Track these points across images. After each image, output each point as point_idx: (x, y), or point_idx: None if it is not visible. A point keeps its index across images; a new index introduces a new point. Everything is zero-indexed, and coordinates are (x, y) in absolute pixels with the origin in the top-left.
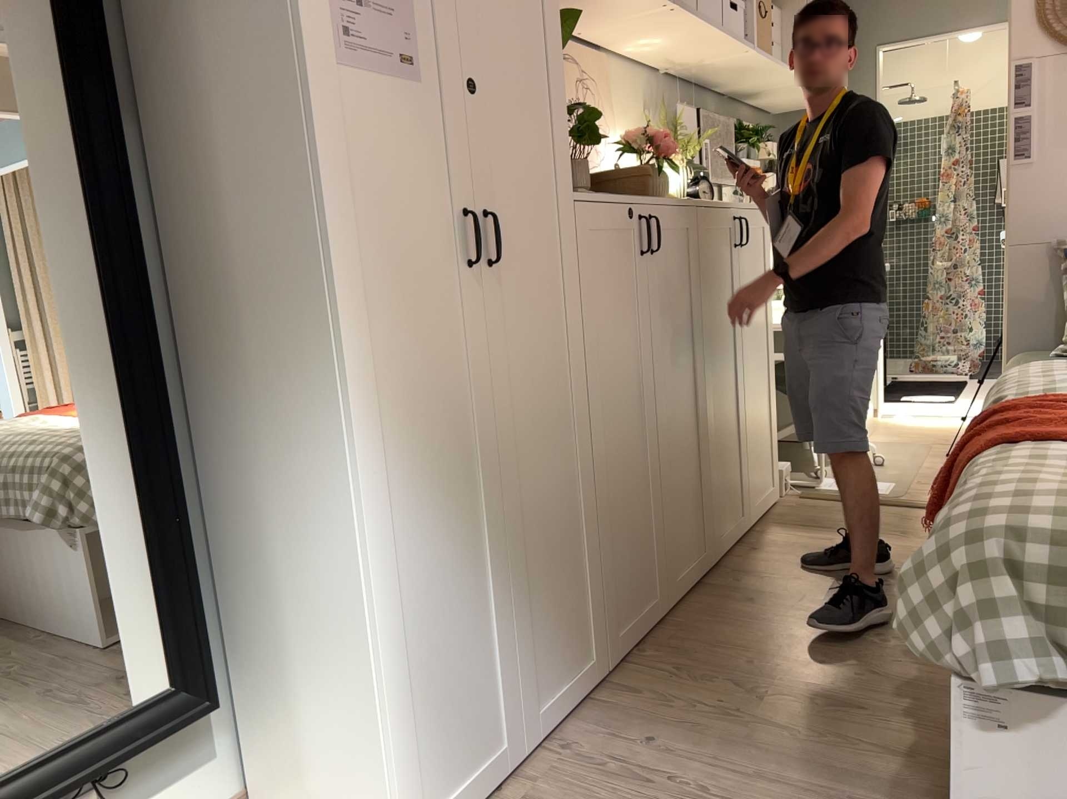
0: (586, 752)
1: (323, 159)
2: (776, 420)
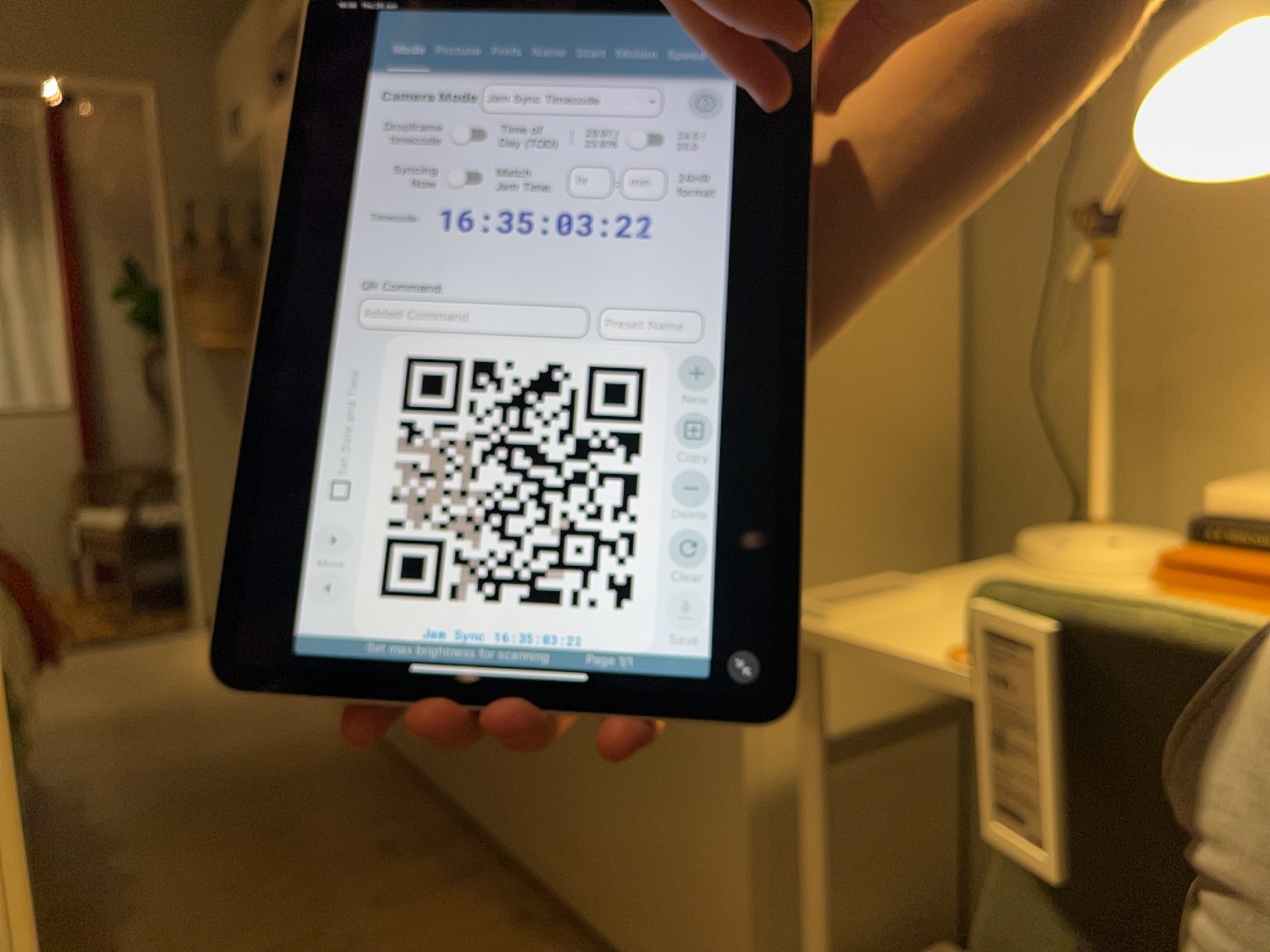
0: (316, 720)
1: None
2: (744, 846)
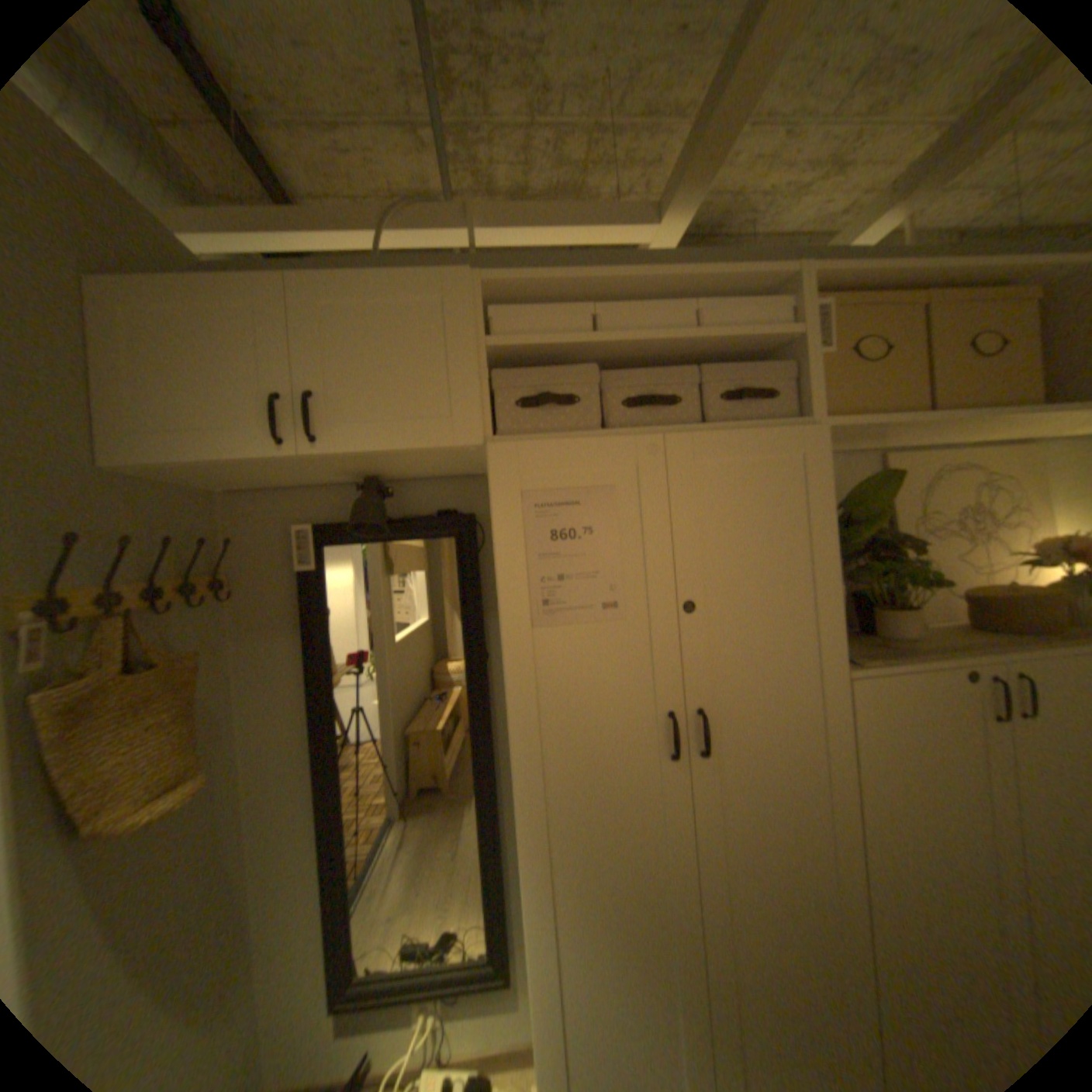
0: None
1: (518, 700)
2: None
